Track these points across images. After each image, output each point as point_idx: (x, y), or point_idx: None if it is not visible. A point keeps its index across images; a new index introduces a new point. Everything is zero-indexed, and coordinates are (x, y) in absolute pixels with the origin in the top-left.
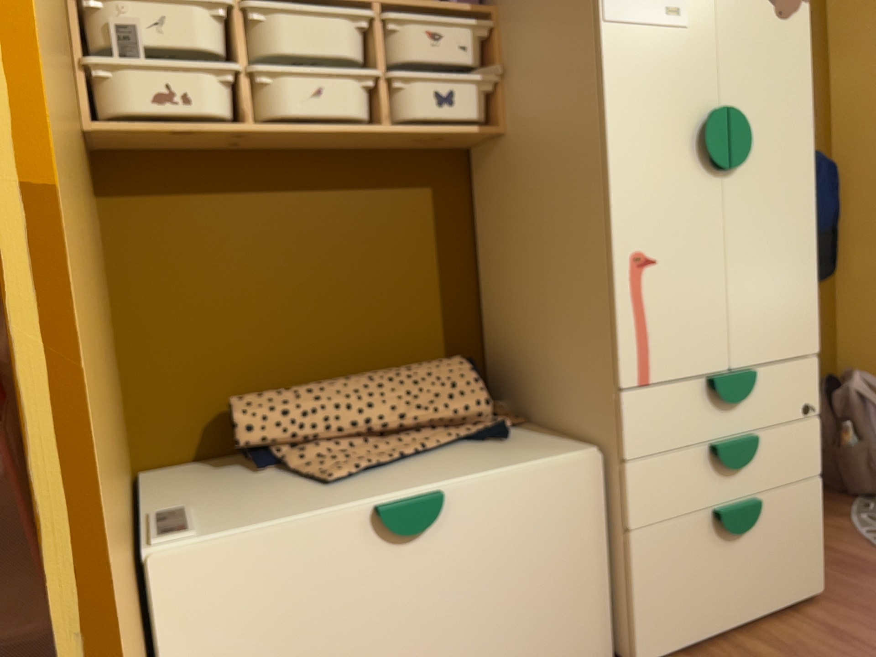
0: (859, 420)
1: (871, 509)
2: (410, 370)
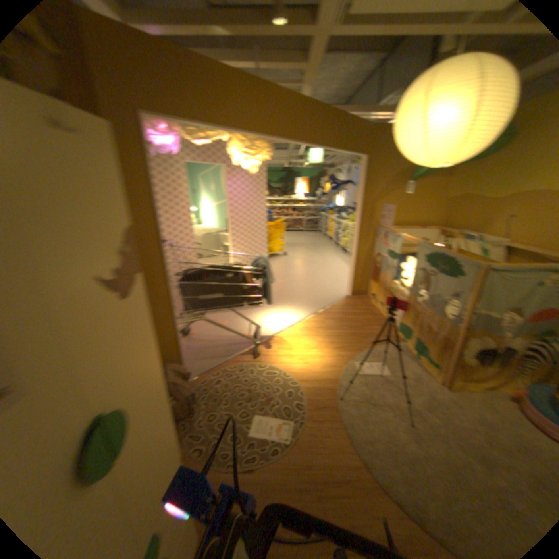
0: (175, 397)
1: (188, 435)
2: None
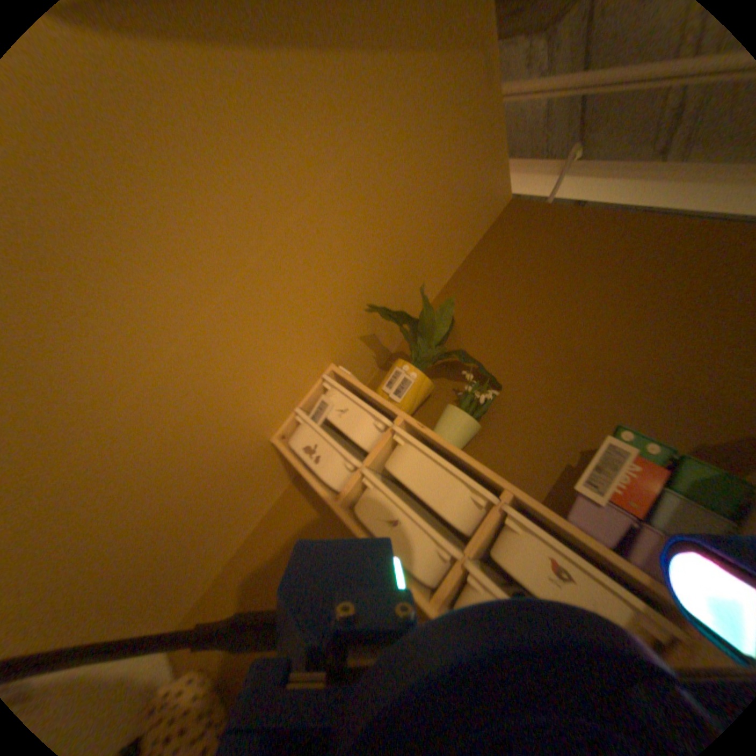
0: None
1: None
2: None
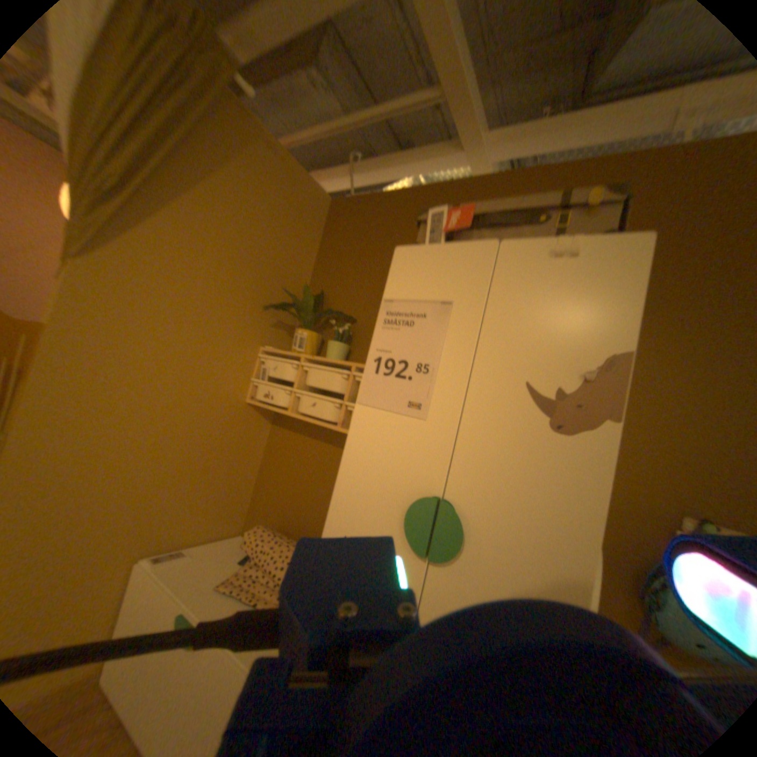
0: None
1: None
2: None
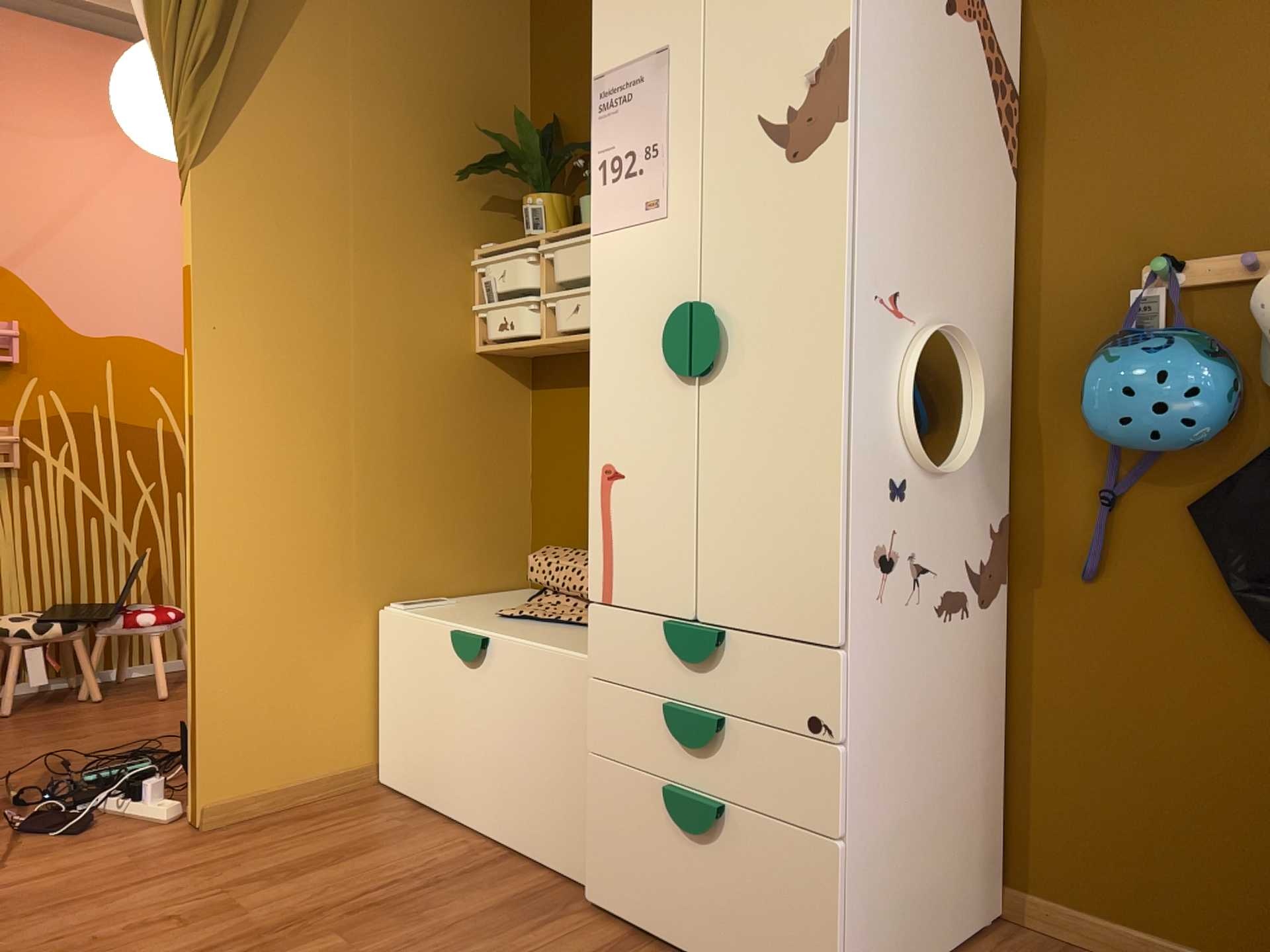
0: None
1: None
2: None
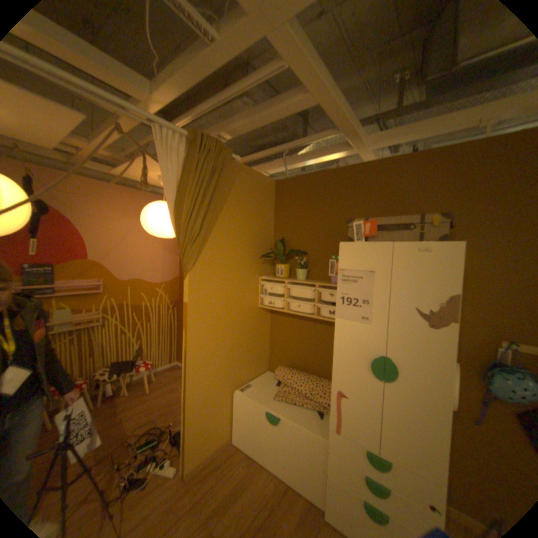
0: None
1: None
2: (321, 382)
